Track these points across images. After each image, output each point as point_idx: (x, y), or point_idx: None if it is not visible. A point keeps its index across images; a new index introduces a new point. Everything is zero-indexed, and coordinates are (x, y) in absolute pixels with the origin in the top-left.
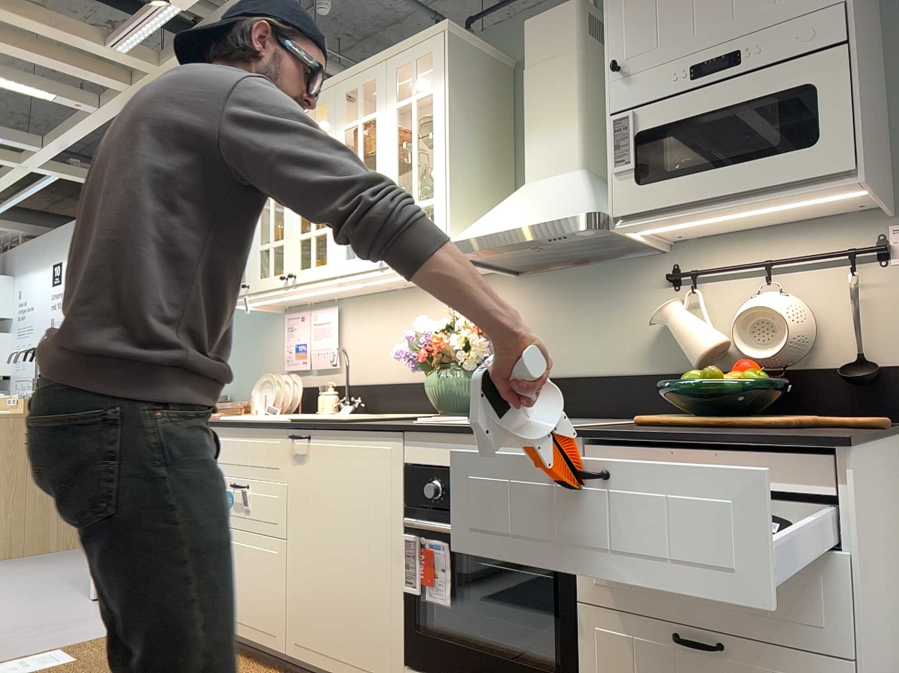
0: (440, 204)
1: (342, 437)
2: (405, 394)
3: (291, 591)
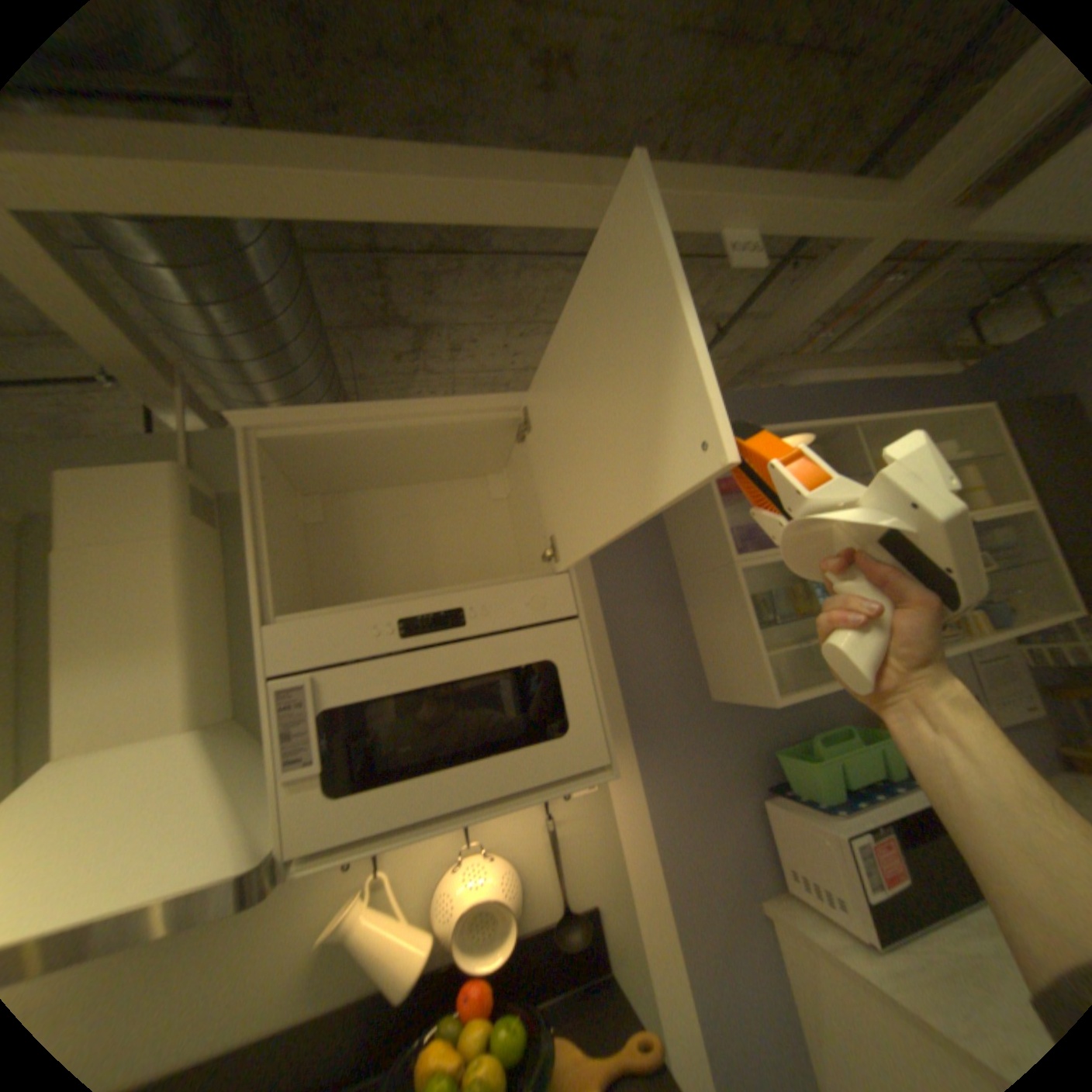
0: None
1: None
2: None
3: None
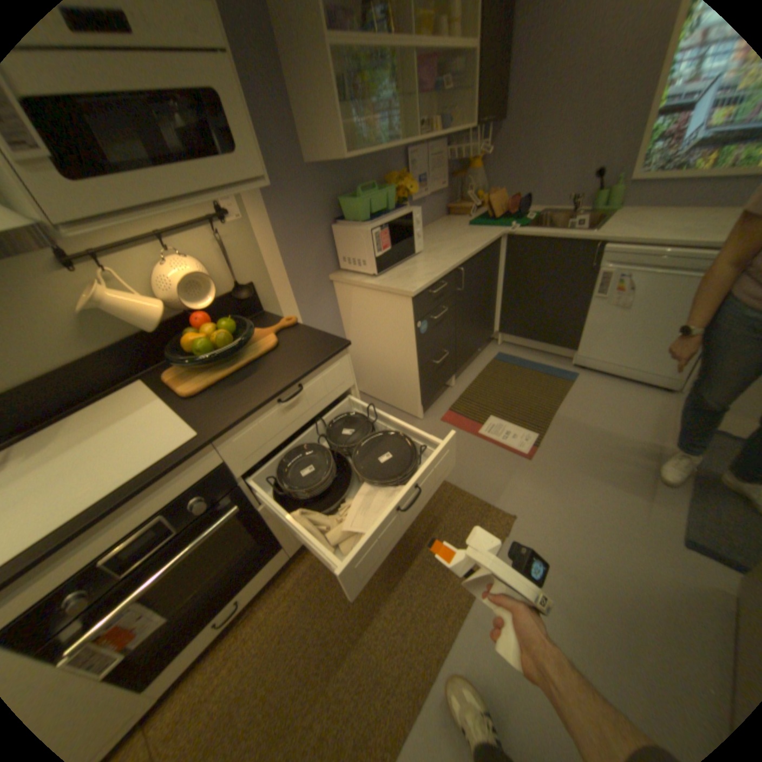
0: None
1: None
2: None
3: None
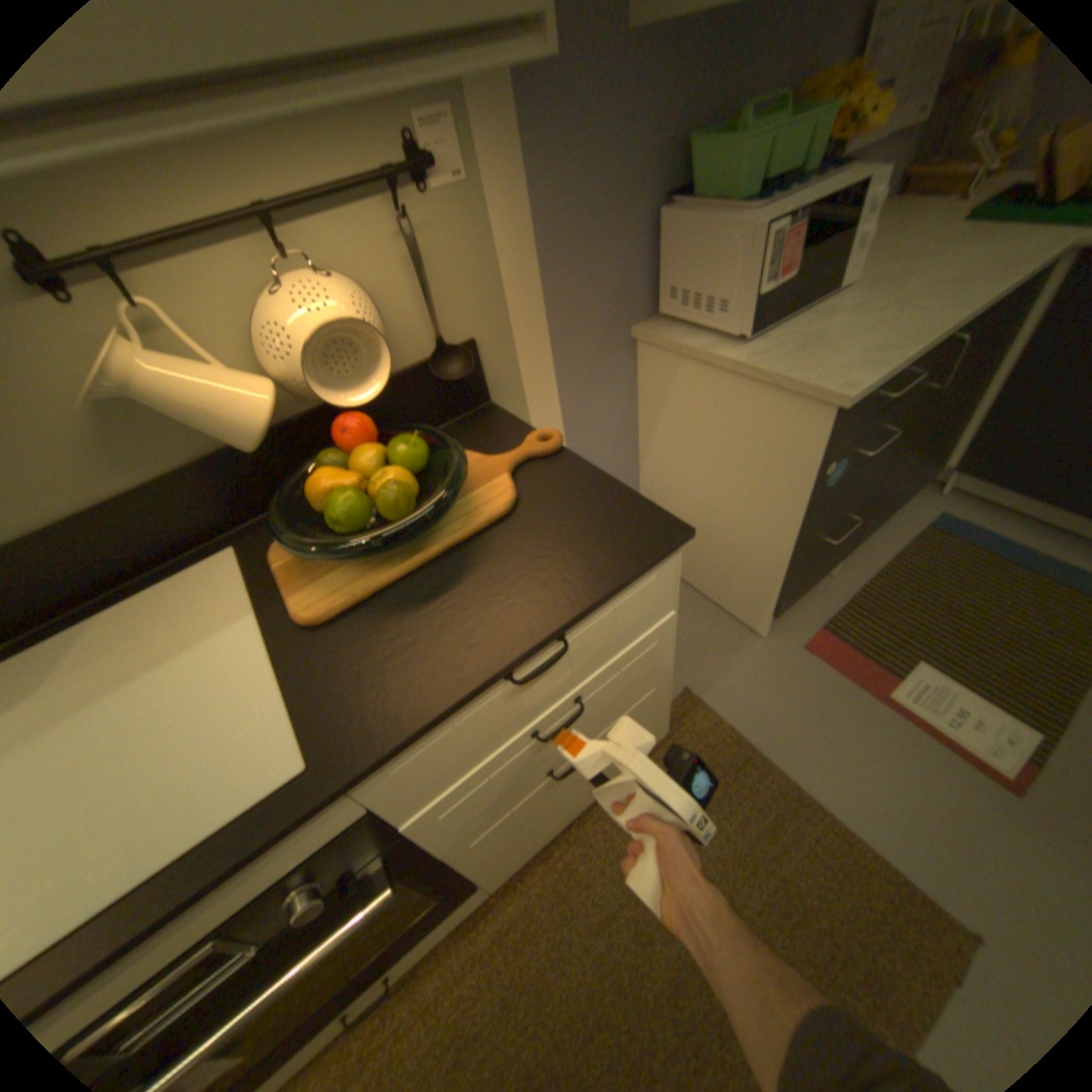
0: None
1: None
2: None
3: None
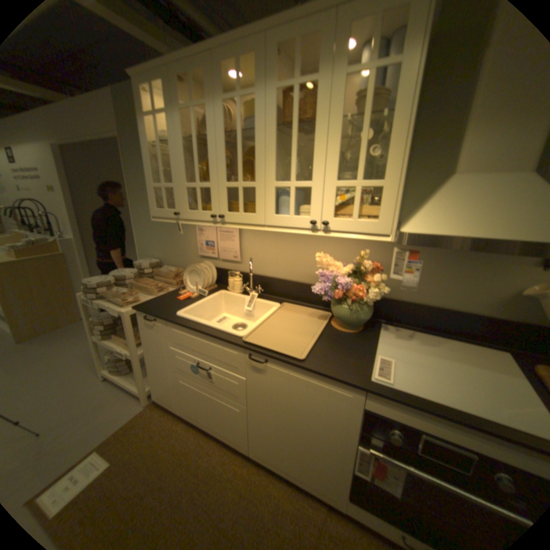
0: (392, 188)
1: (301, 371)
2: (292, 287)
3: (252, 432)
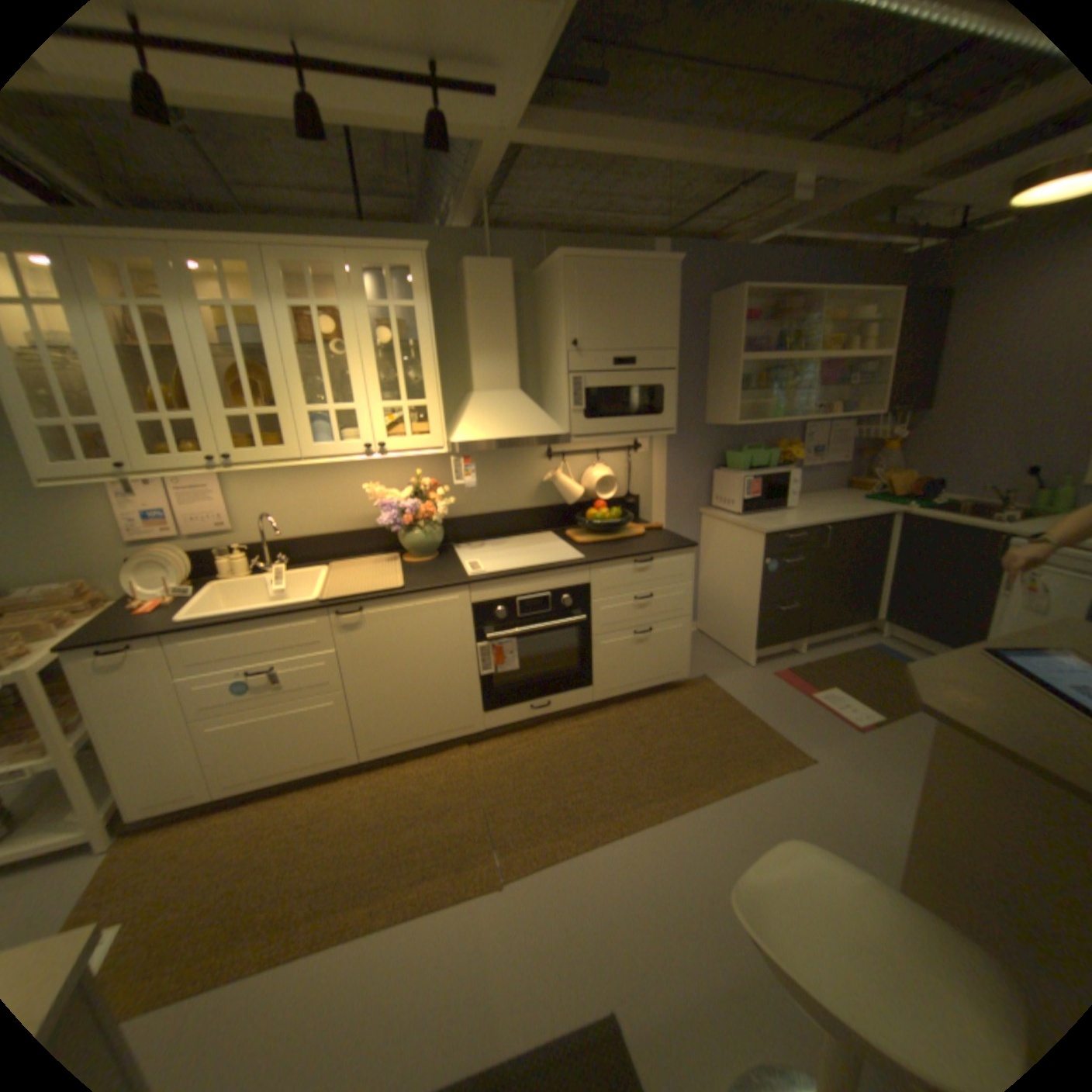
0: (436, 408)
1: (407, 600)
2: (335, 542)
3: (360, 721)
